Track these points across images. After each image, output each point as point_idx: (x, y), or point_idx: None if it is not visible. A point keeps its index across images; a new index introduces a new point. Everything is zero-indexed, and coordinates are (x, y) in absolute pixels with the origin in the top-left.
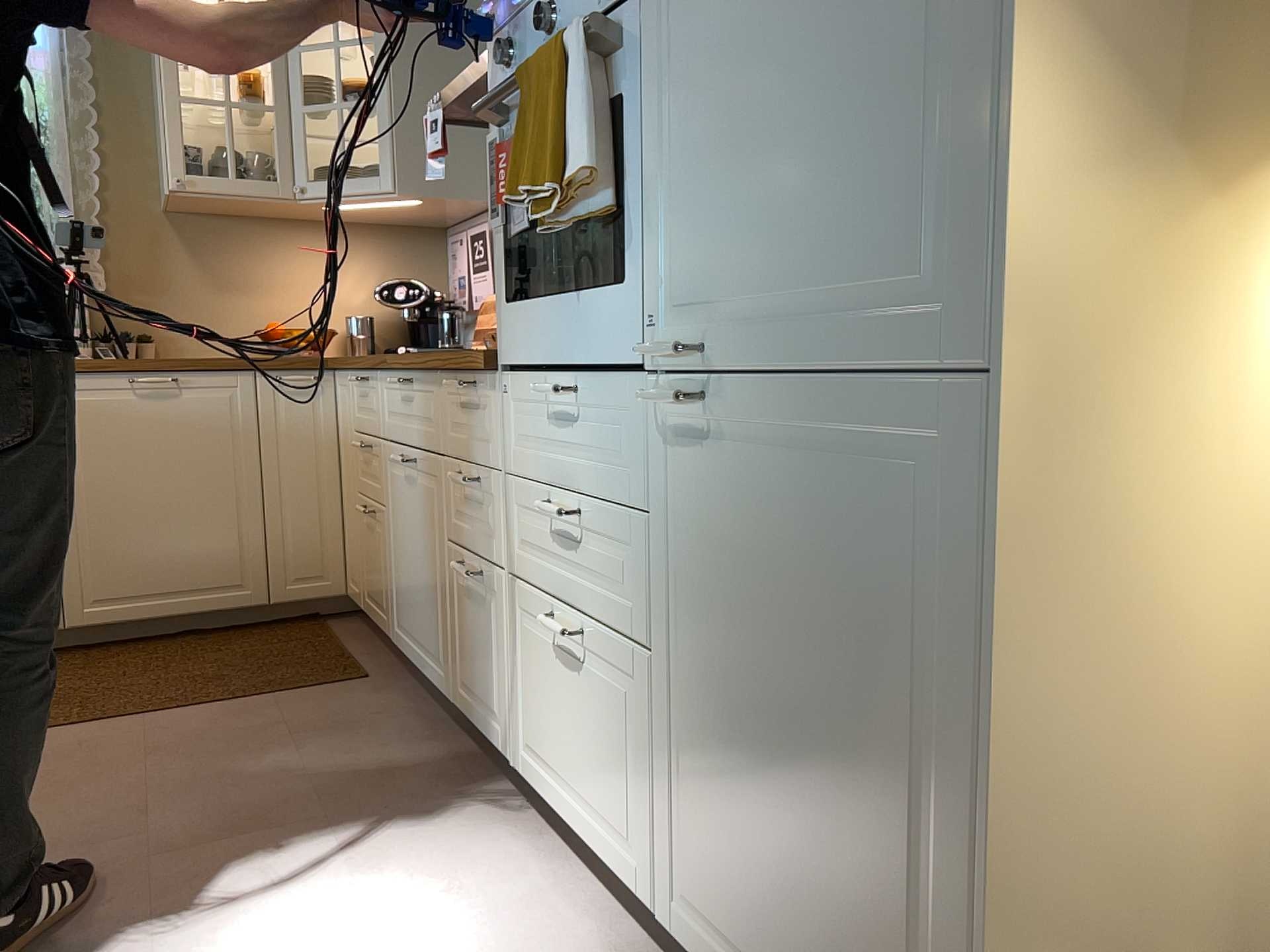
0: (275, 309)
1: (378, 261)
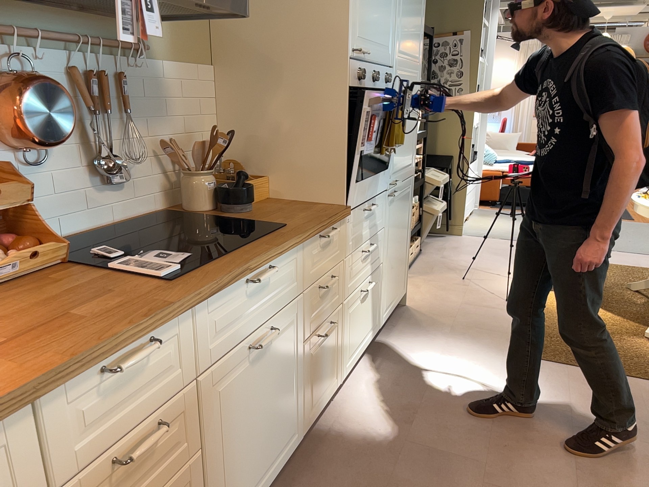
0: None
1: None
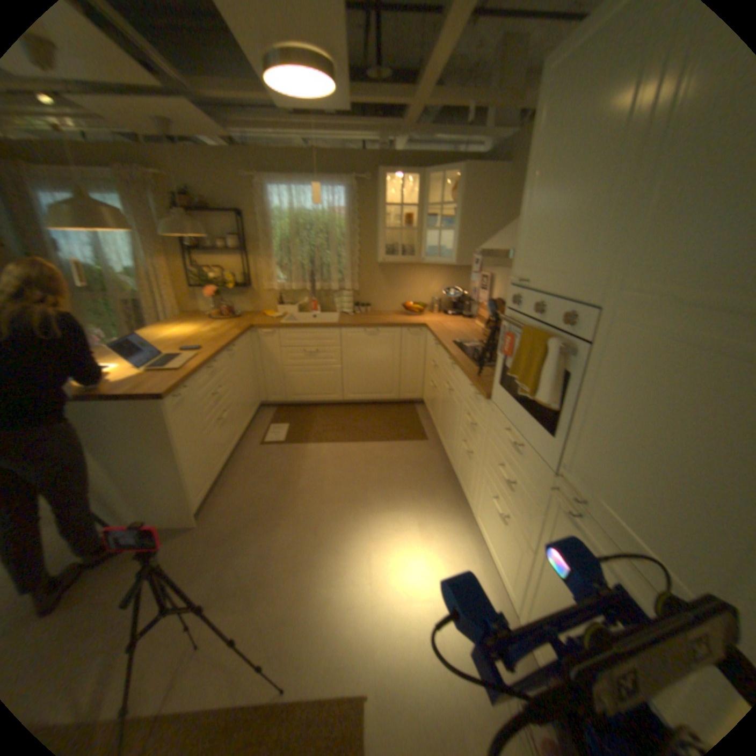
0: (409, 295)
1: (446, 277)
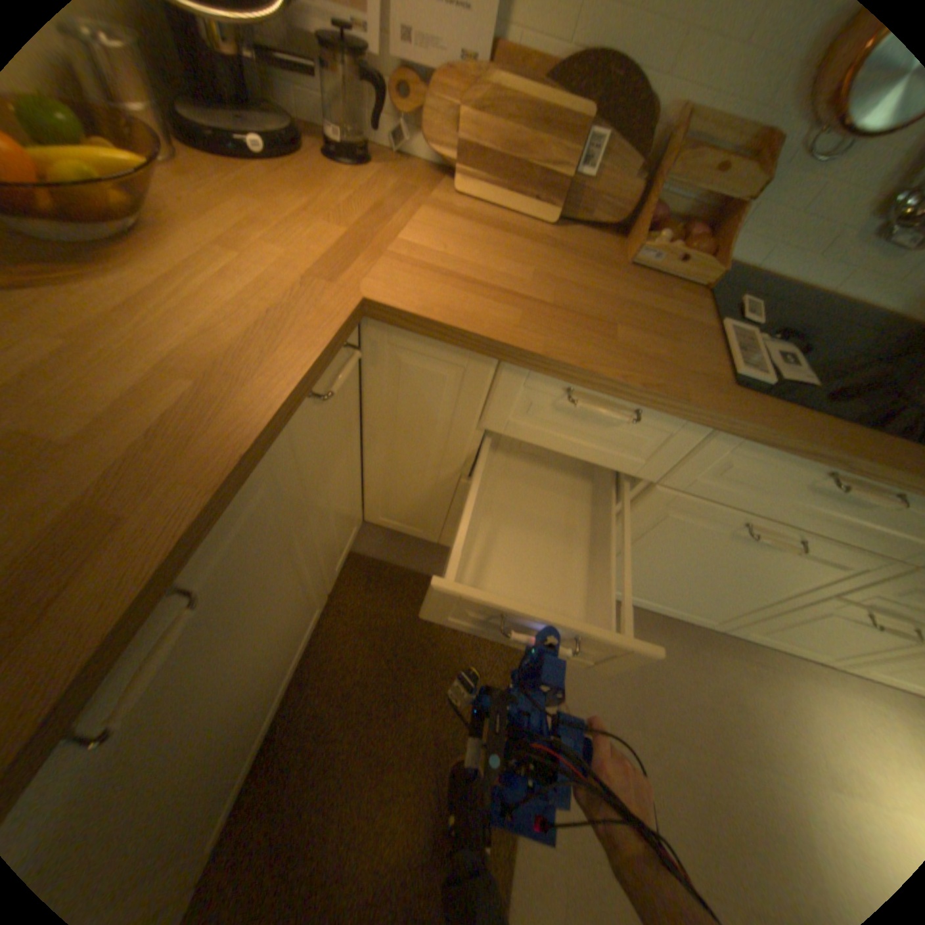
0: None
1: None
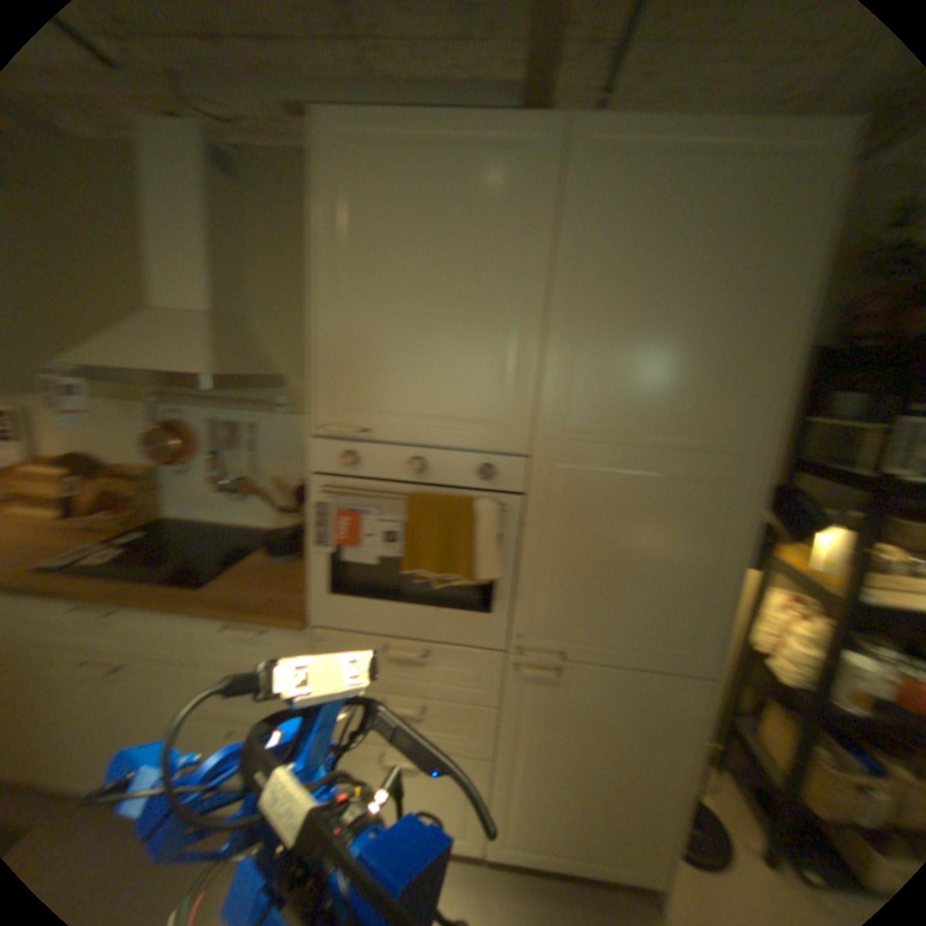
0: None
1: None
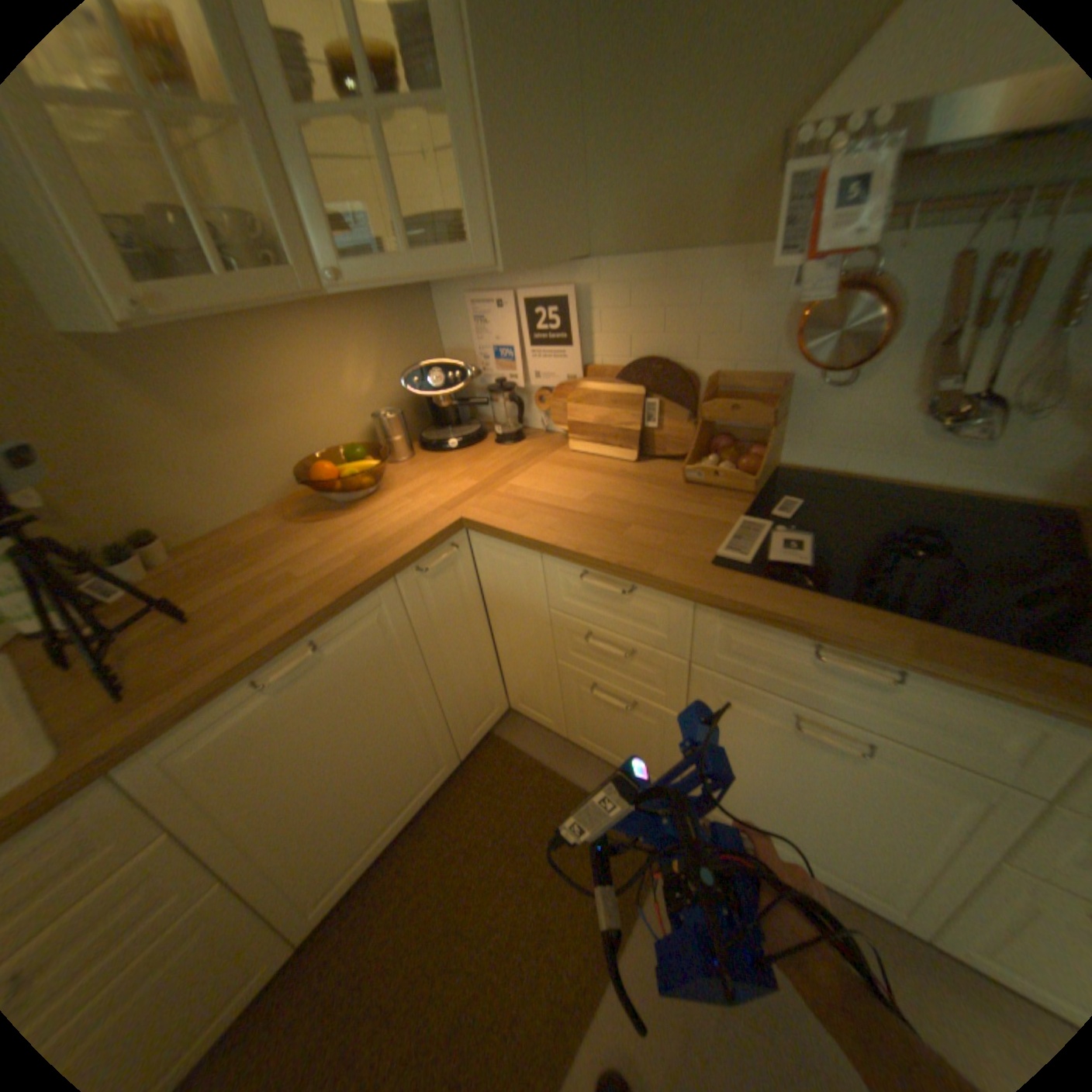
0: (285, 432)
1: (373, 335)
